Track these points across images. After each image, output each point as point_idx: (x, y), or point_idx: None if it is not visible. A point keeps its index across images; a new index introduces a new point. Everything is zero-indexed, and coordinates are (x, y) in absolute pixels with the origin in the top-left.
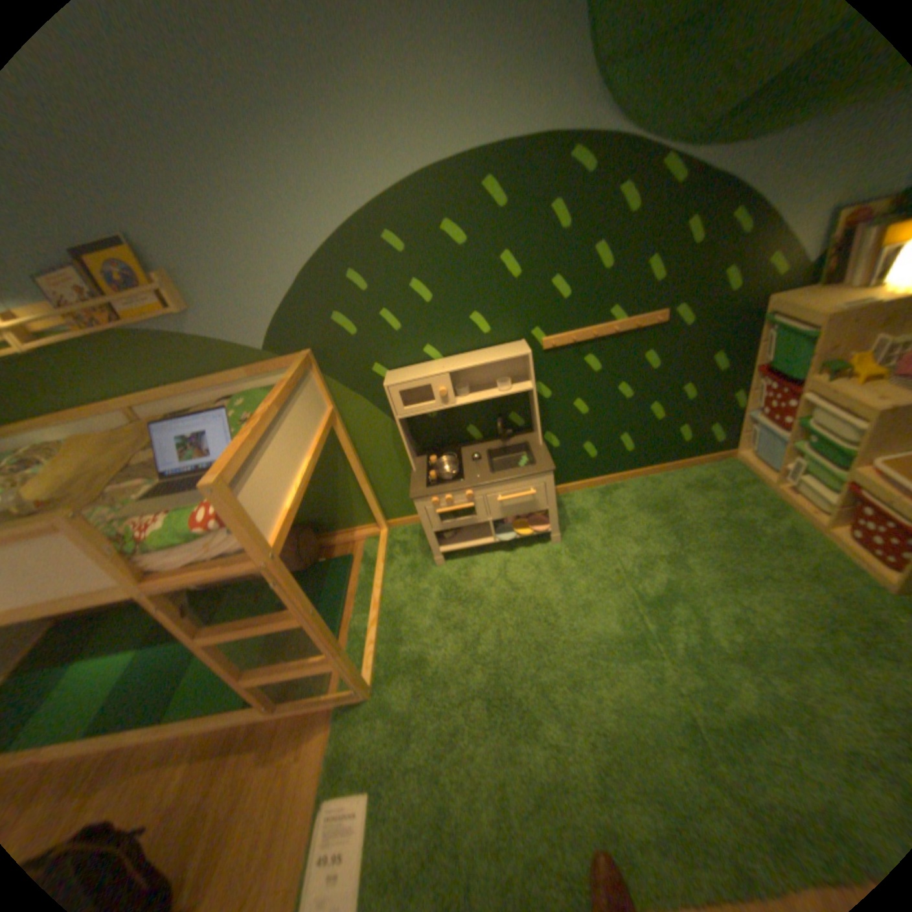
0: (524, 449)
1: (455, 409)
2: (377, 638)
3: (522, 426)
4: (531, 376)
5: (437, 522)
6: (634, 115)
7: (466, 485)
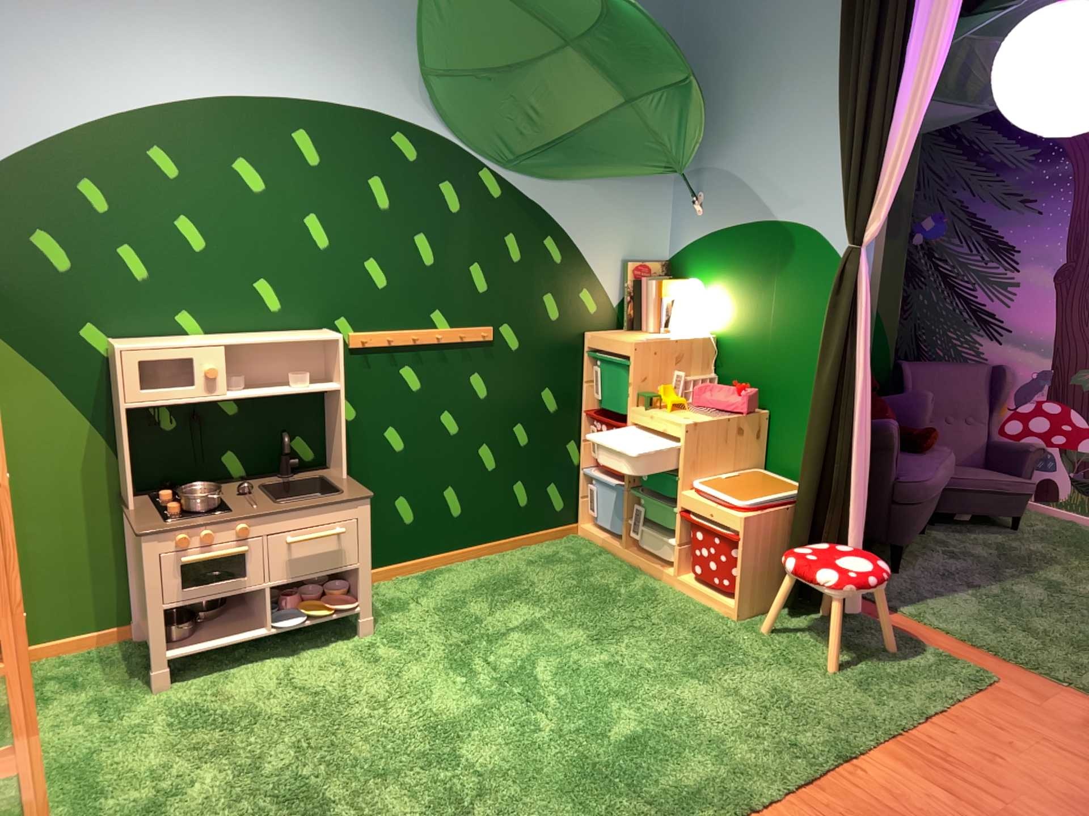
0: (318, 486)
1: (211, 420)
2: (47, 802)
3: (311, 461)
4: (340, 368)
5: (177, 588)
6: (454, 123)
7: (239, 515)
